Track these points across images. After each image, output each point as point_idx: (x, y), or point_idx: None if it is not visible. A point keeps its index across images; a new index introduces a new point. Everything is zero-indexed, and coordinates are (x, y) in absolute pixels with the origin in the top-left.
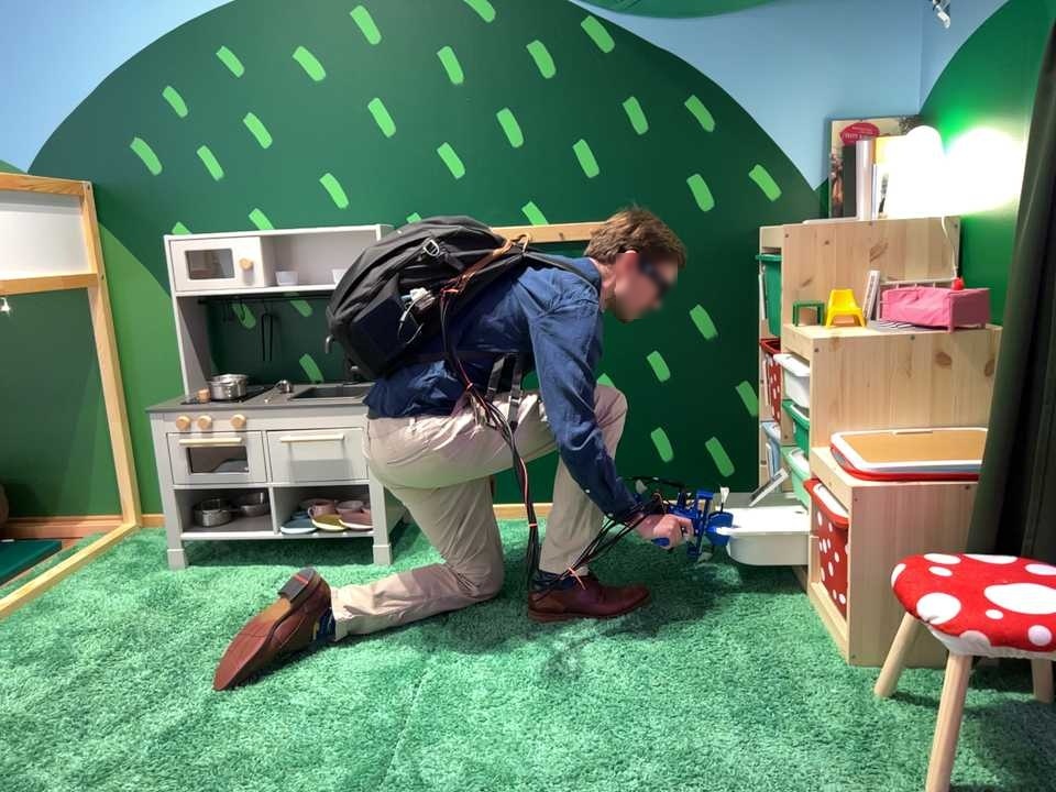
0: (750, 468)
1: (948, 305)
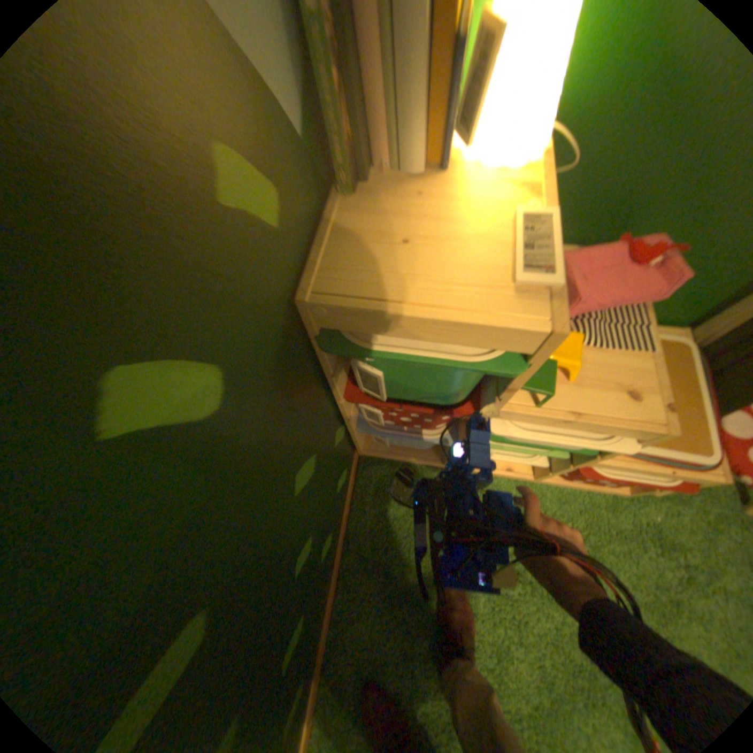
0: (354, 445)
1: (683, 277)
